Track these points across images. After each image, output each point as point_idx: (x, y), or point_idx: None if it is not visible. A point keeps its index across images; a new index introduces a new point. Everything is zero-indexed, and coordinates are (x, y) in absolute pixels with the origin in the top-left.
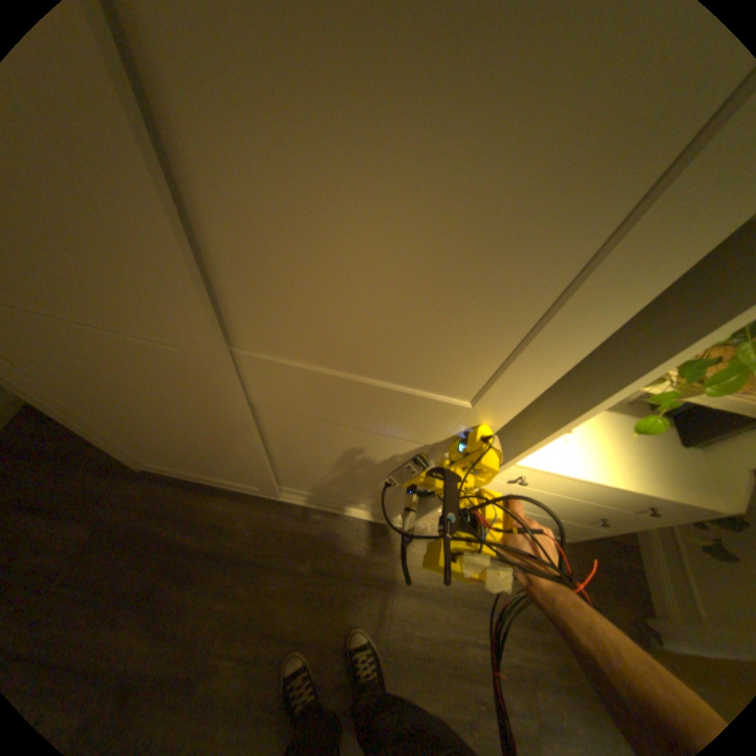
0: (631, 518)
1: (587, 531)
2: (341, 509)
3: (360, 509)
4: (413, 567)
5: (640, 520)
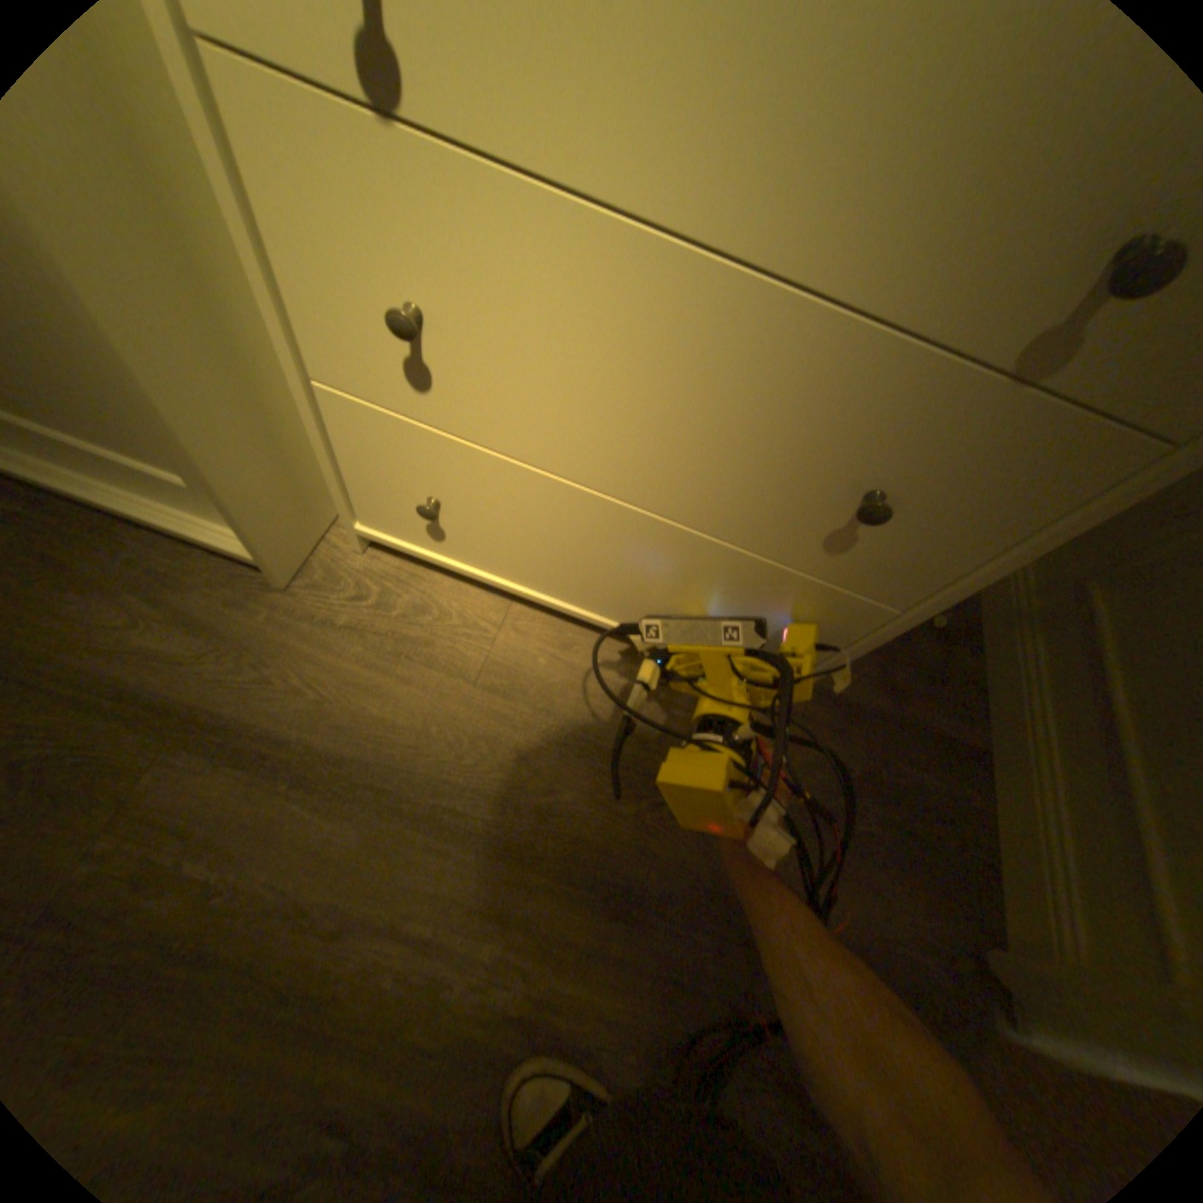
0: (993, 450)
1: (829, 614)
2: (97, 497)
3: (130, 488)
4: (275, 685)
5: (1034, 467)
